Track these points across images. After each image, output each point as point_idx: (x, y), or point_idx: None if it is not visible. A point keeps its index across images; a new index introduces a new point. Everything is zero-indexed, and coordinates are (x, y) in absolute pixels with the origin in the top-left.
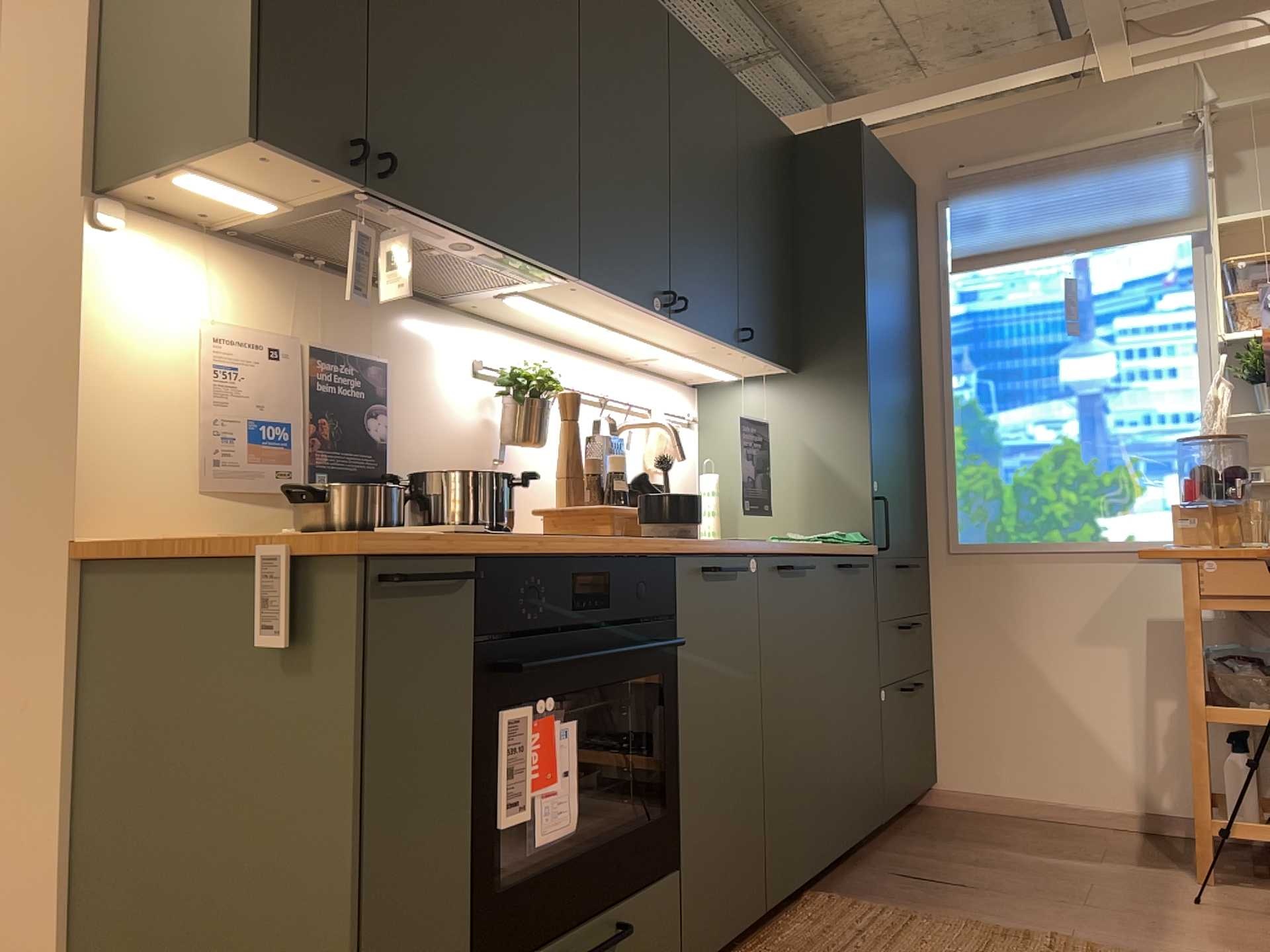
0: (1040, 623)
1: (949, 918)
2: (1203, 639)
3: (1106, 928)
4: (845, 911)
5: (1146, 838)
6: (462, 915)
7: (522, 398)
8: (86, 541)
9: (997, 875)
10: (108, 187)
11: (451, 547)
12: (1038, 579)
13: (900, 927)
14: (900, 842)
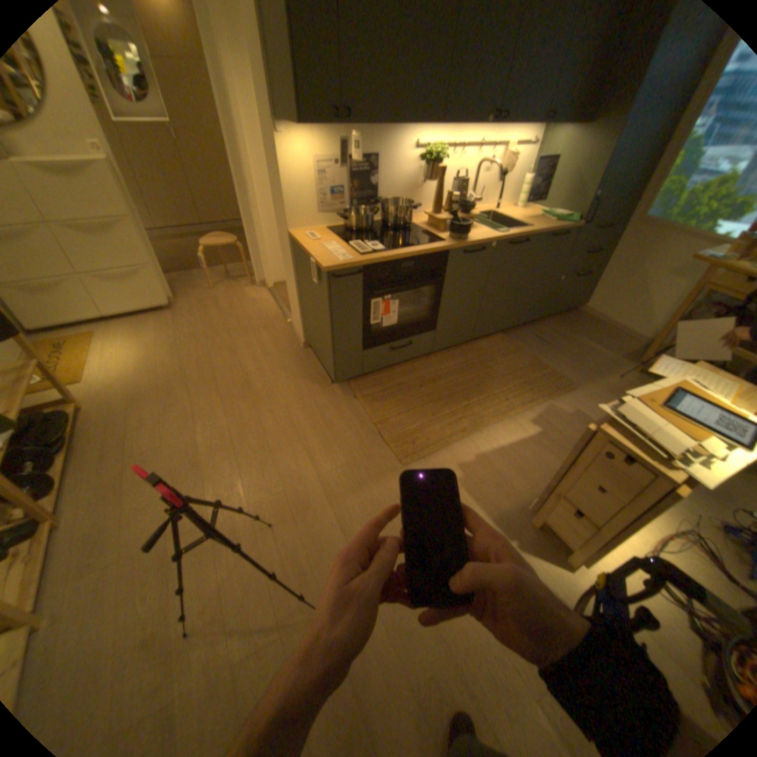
0: (658, 260)
1: (530, 354)
2: (693, 298)
3: (575, 373)
4: (501, 342)
5: (642, 347)
6: (365, 335)
7: (432, 158)
8: (289, 231)
9: (565, 345)
10: (275, 118)
11: (353, 265)
12: (669, 241)
13: (511, 353)
14: (549, 322)
